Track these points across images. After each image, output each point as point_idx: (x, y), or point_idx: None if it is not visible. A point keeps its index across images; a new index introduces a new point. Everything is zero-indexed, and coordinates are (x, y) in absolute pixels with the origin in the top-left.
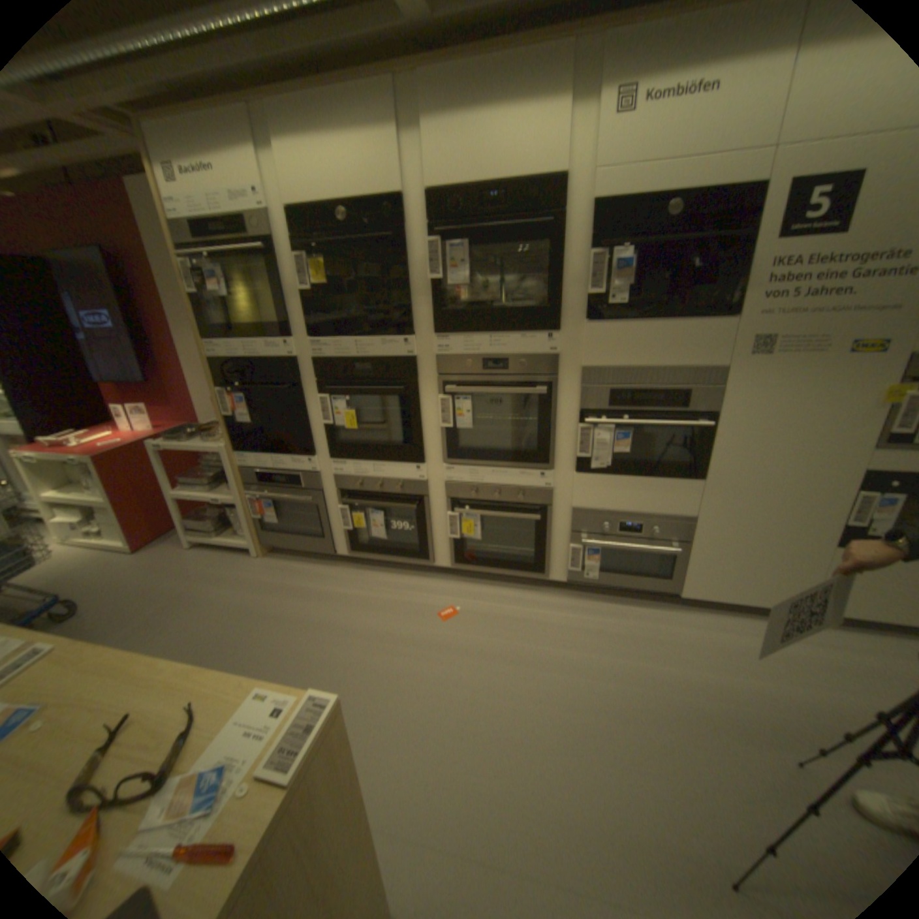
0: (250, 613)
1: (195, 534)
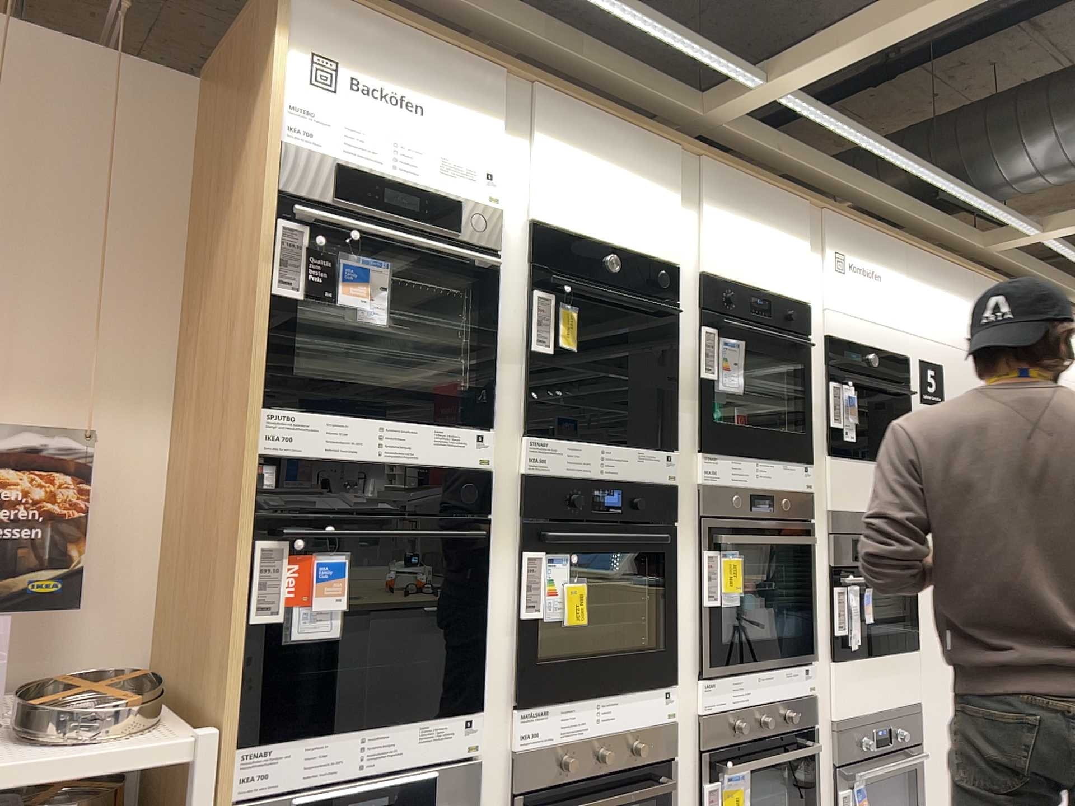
0: None
1: None
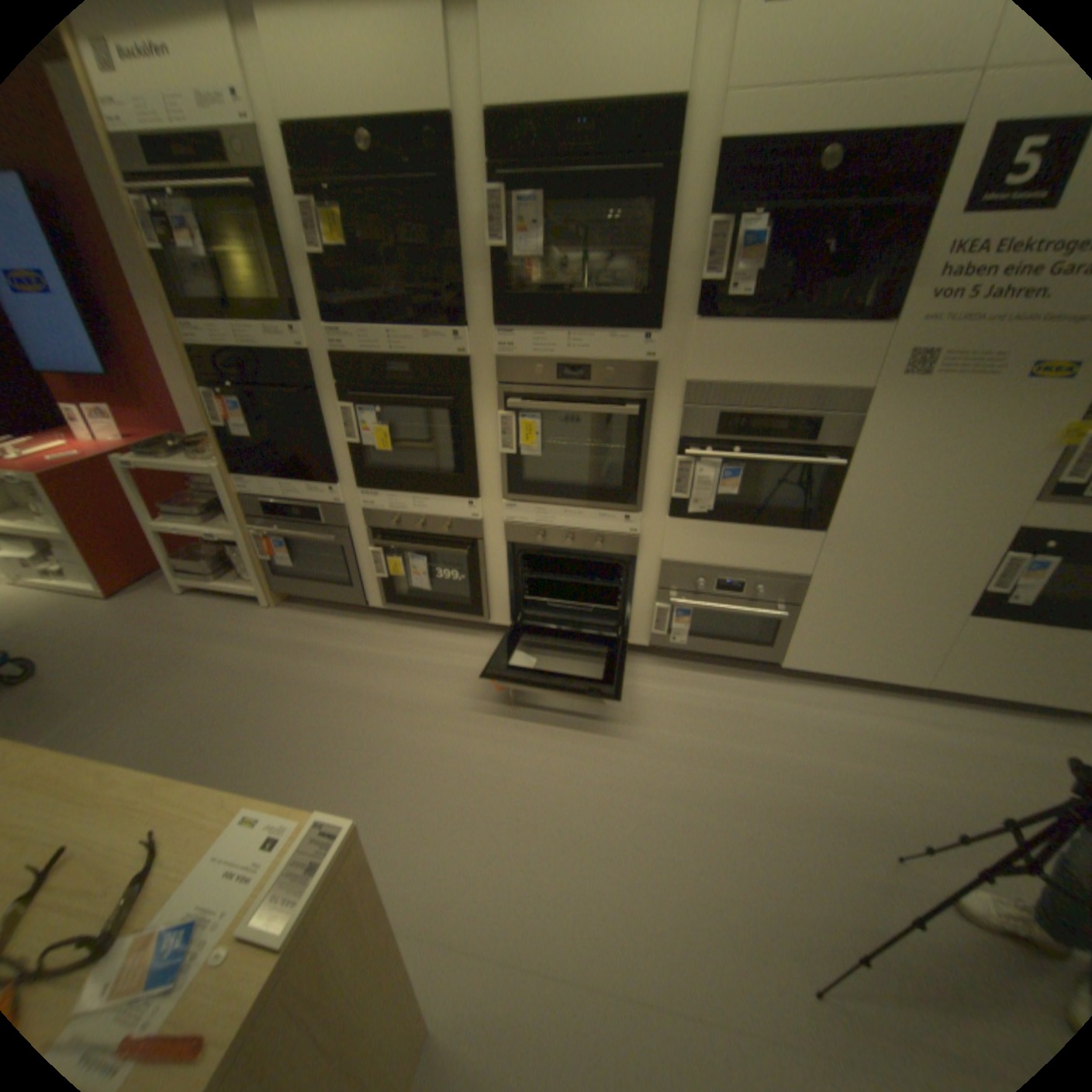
0: (261, 677)
1: (188, 577)
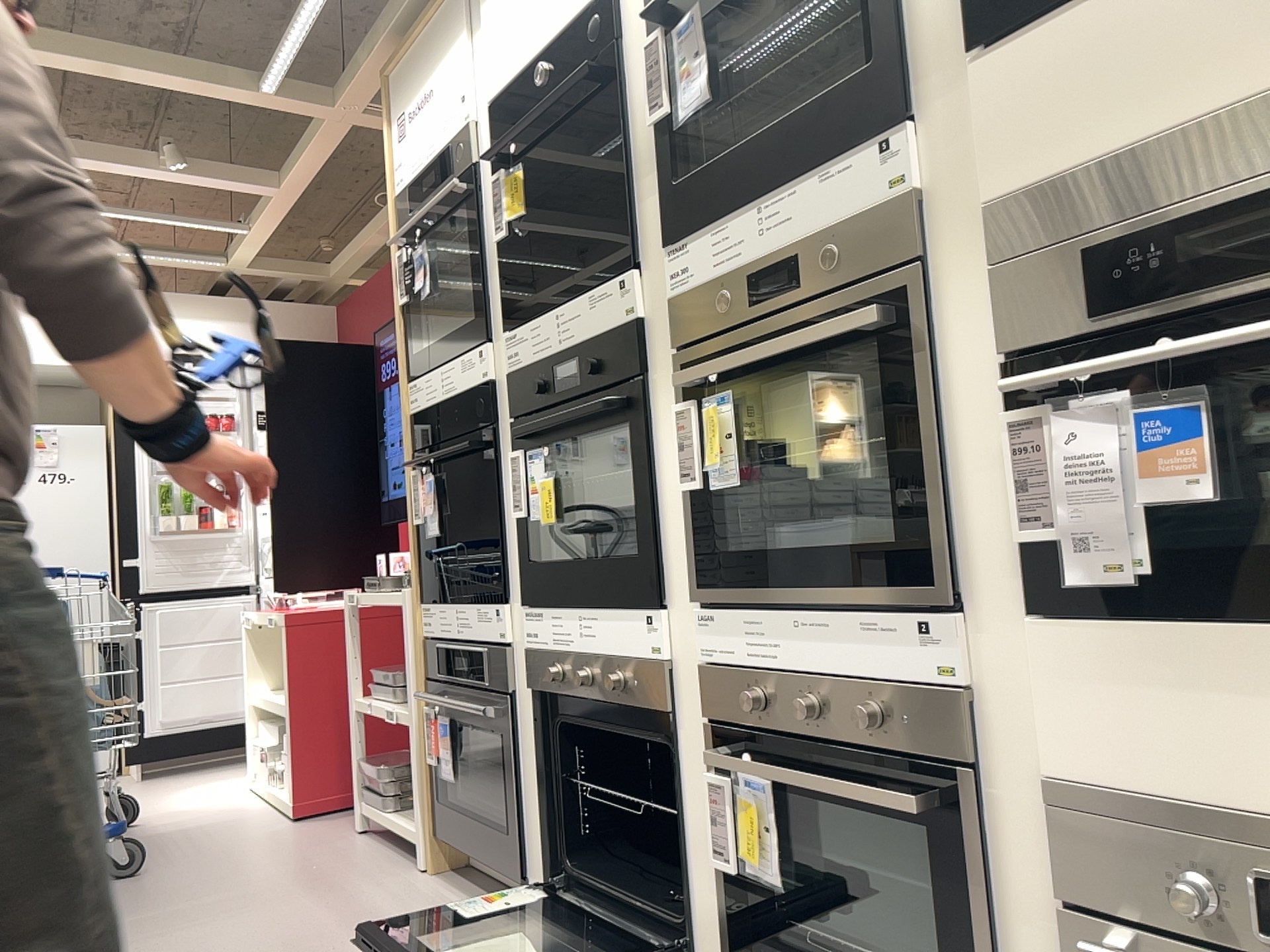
0: (301, 951)
1: (379, 797)
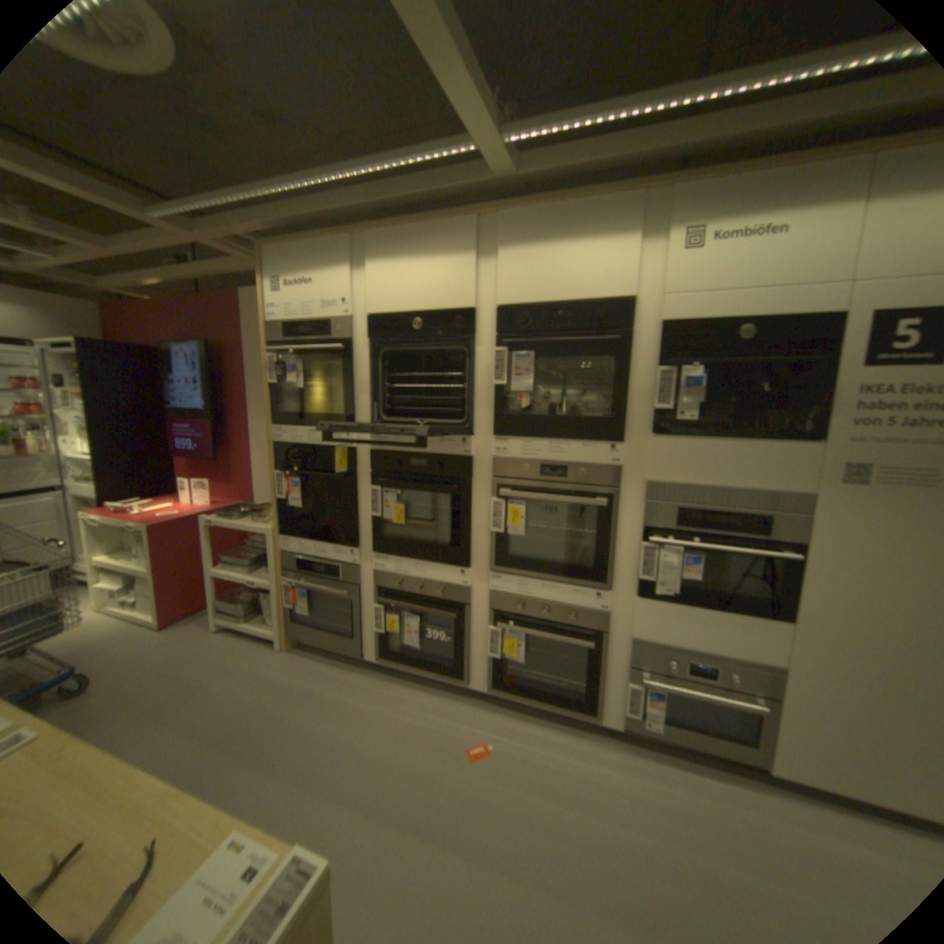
0: (260, 717)
1: (225, 617)
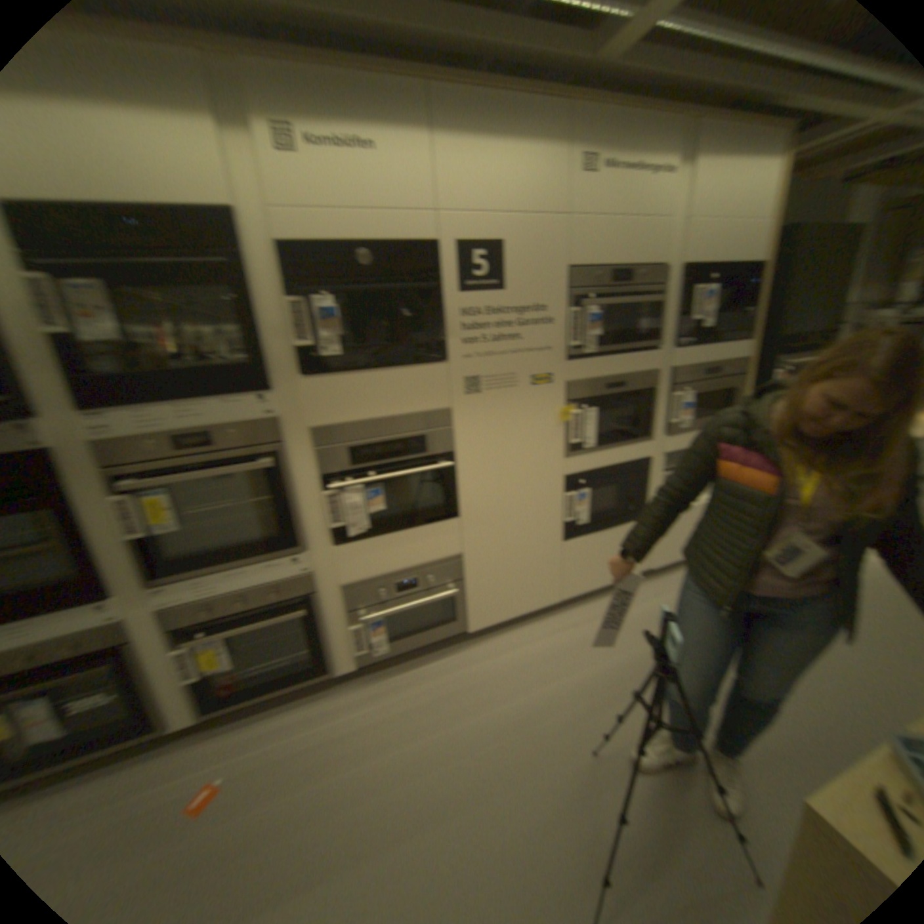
0: None
1: None
